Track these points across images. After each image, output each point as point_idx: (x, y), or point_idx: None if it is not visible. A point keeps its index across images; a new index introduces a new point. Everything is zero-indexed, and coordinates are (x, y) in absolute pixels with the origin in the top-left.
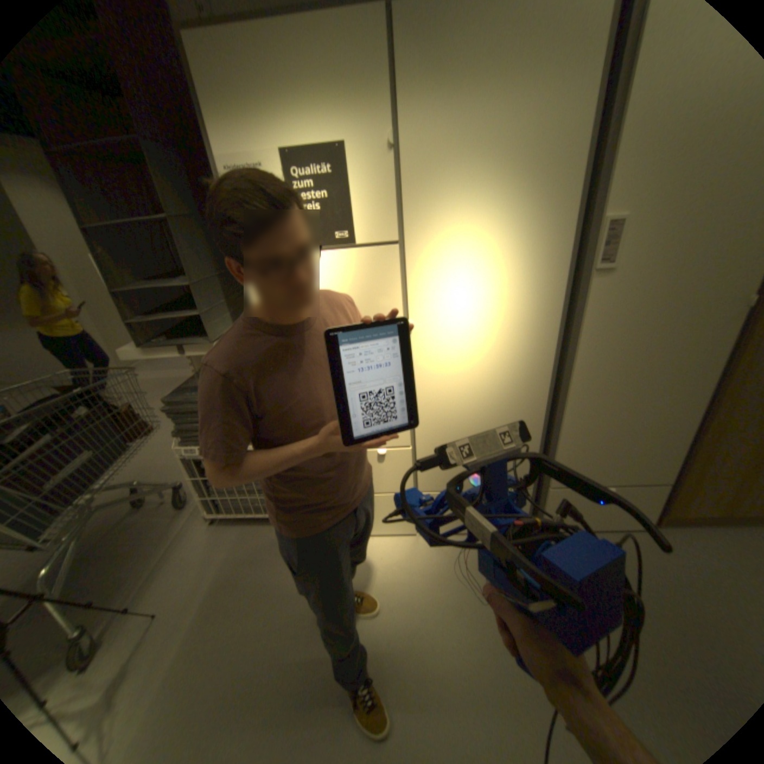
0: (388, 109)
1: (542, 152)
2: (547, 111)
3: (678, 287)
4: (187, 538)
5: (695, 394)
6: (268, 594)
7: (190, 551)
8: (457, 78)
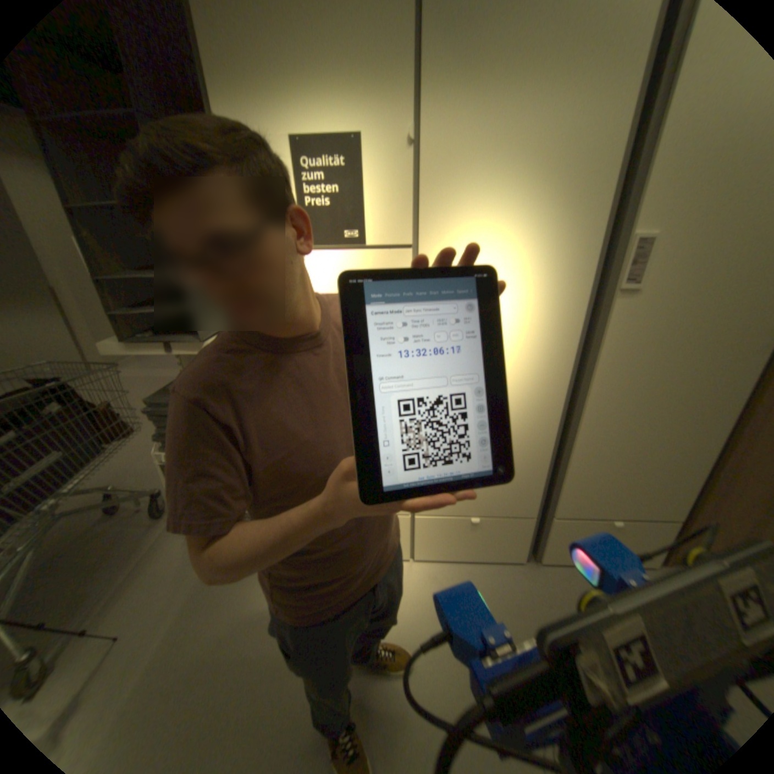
0: (412, 101)
1: (573, 160)
2: (581, 115)
3: (705, 314)
4: (162, 550)
5: (714, 428)
6: (245, 619)
7: (164, 565)
8: (487, 72)
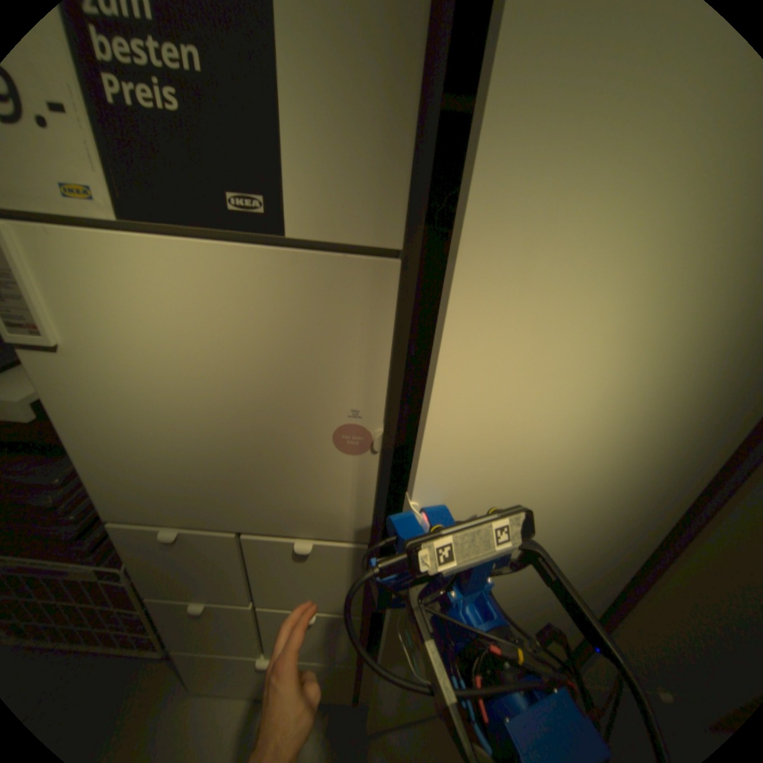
0: None
1: None
2: None
3: None
4: None
5: None
6: None
7: None
8: None
